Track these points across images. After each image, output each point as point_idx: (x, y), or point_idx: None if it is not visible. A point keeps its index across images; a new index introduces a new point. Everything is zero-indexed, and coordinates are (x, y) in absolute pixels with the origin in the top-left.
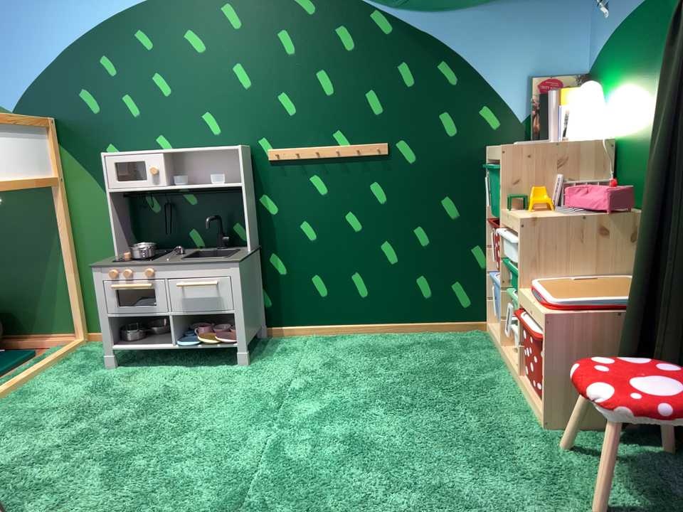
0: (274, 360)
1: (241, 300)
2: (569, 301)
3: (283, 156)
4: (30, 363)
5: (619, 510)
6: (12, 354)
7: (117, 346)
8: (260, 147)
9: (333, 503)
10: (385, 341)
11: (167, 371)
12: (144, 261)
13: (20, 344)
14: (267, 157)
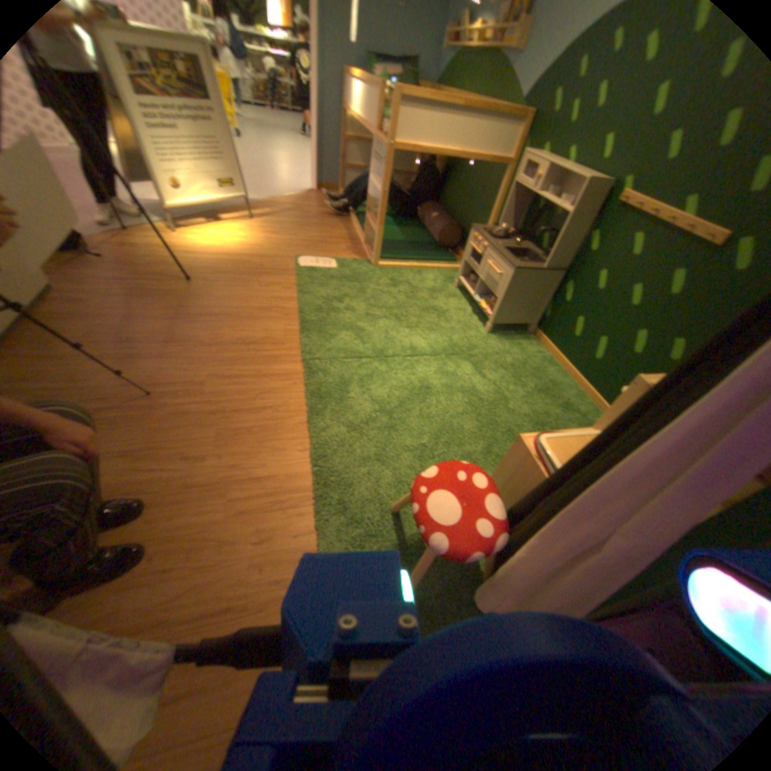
0: (502, 343)
1: (504, 293)
2: (550, 449)
3: (629, 201)
4: (446, 263)
5: (401, 521)
6: (452, 255)
7: (461, 278)
8: (622, 184)
9: (371, 388)
10: (571, 395)
11: (463, 306)
12: (492, 237)
13: (459, 253)
14: (620, 197)
